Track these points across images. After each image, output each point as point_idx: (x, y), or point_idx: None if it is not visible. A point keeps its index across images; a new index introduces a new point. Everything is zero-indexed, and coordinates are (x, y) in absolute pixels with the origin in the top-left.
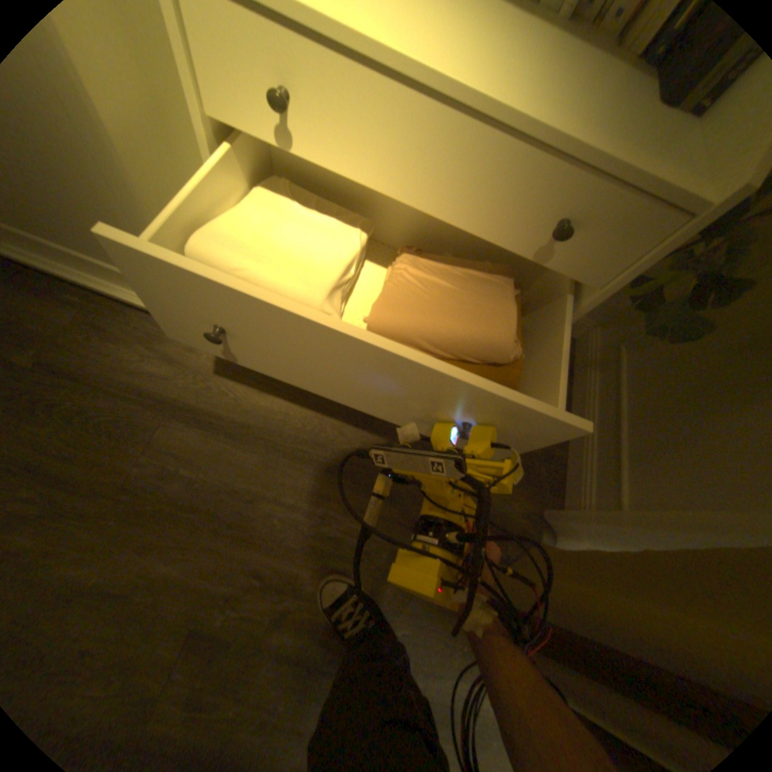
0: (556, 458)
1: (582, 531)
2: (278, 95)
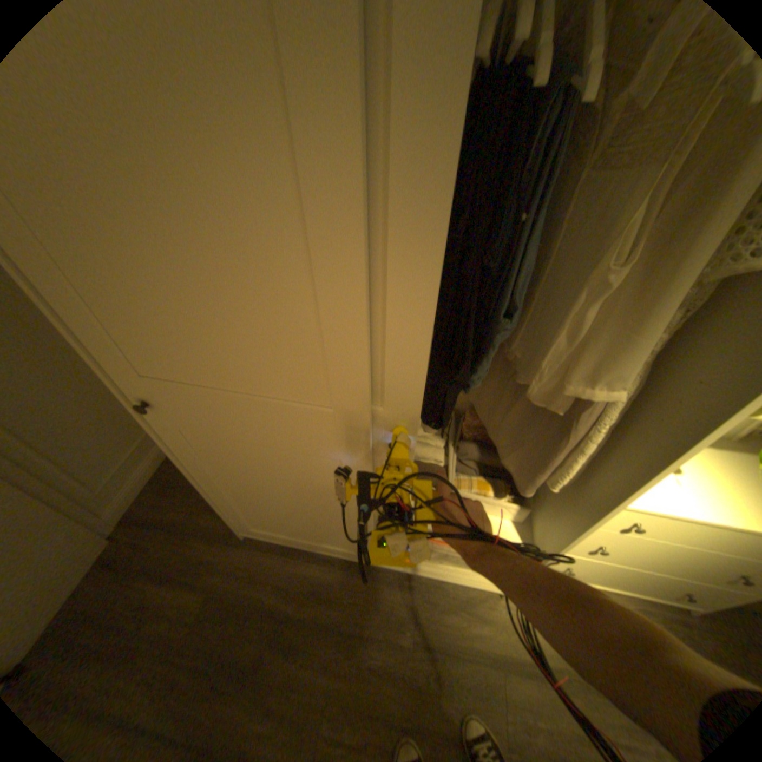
0: None
1: None
2: (642, 531)
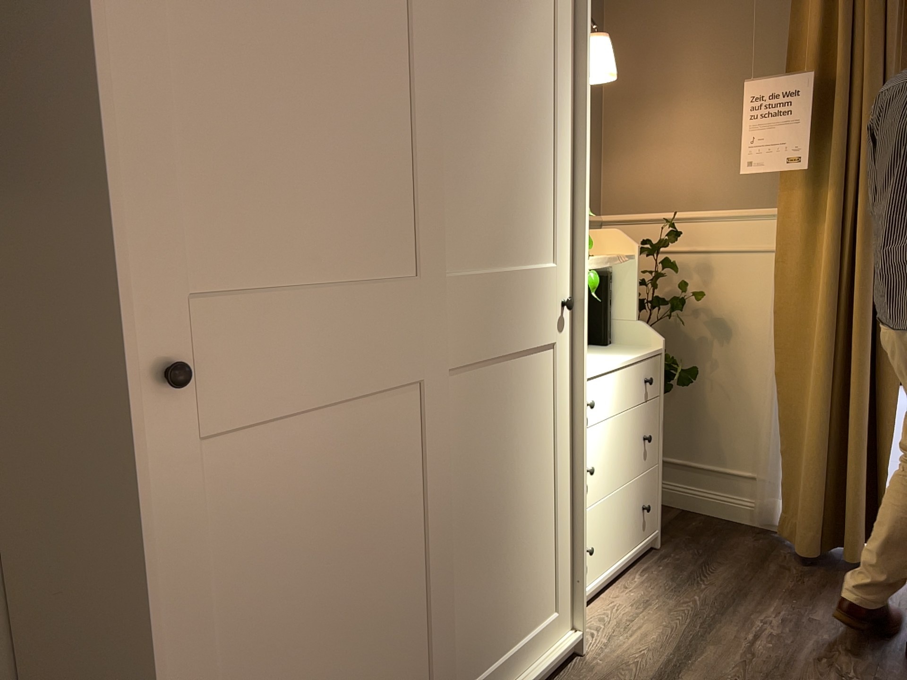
0: (709, 520)
1: (769, 500)
2: (595, 402)
